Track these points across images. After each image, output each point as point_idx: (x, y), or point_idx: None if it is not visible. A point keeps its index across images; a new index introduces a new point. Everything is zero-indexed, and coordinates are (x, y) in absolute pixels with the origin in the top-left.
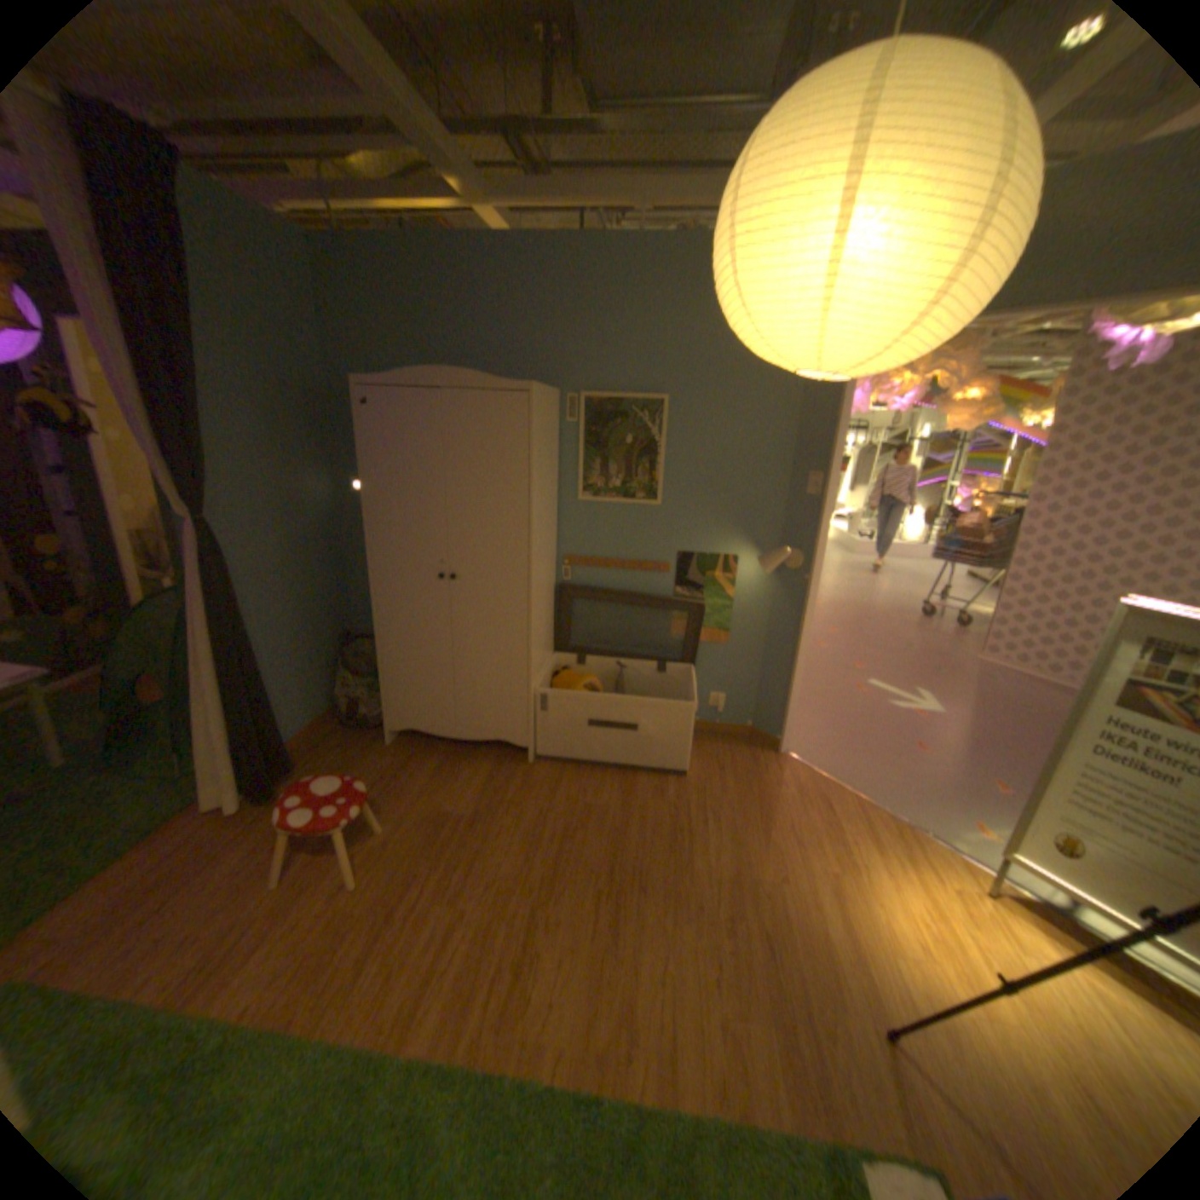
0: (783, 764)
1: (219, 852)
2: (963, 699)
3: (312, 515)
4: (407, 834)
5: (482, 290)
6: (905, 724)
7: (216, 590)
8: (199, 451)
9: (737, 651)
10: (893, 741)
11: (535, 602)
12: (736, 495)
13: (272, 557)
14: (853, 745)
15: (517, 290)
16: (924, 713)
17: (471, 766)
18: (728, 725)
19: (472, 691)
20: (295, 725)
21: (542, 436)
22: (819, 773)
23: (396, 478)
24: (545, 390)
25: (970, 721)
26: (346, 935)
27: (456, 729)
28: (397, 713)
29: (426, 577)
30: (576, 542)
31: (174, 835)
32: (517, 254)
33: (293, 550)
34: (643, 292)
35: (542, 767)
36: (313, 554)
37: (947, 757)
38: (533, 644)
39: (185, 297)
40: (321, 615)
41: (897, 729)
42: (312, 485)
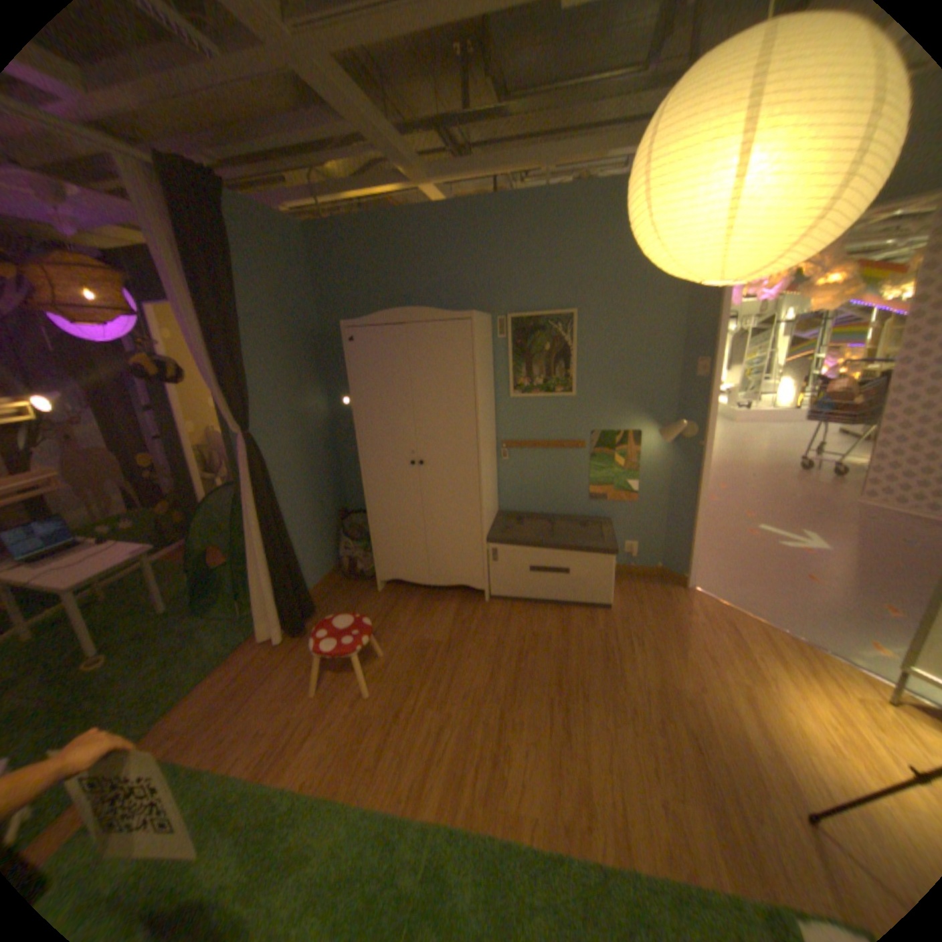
0: (691, 597)
1: (271, 671)
2: (847, 537)
3: (316, 425)
4: (401, 657)
5: (428, 246)
6: (796, 560)
7: (260, 483)
8: (242, 386)
9: (645, 507)
10: (786, 574)
11: (483, 478)
12: (637, 382)
13: (292, 457)
14: (750, 579)
15: (454, 243)
16: (812, 550)
17: (442, 605)
18: (641, 566)
19: (439, 548)
20: (313, 579)
21: (481, 351)
22: (724, 603)
23: (376, 392)
24: (481, 316)
25: (855, 555)
26: (366, 731)
27: (429, 577)
28: (385, 567)
29: (401, 464)
30: (510, 429)
31: (240, 659)
32: (452, 216)
33: (305, 451)
34: (551, 231)
35: (496, 604)
36: (318, 453)
37: (837, 587)
38: (483, 510)
39: (228, 279)
40: (326, 498)
41: (789, 565)
42: (315, 403)
